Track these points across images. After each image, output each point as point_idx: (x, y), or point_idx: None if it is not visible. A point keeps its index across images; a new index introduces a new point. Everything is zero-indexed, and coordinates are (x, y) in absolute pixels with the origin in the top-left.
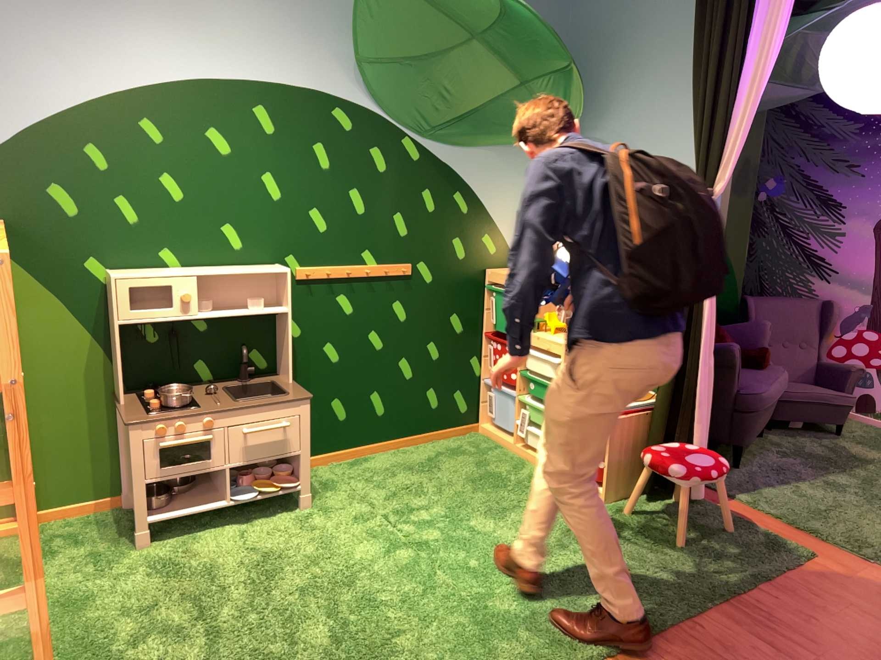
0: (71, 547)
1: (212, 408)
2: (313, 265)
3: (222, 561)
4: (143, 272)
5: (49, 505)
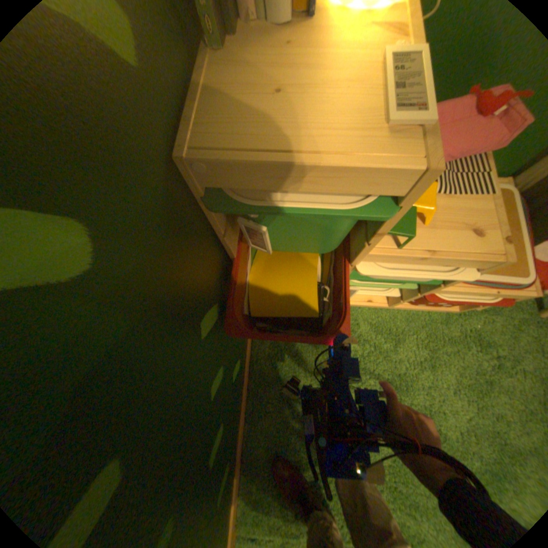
0: None
1: None
2: None
3: None
4: None
5: None
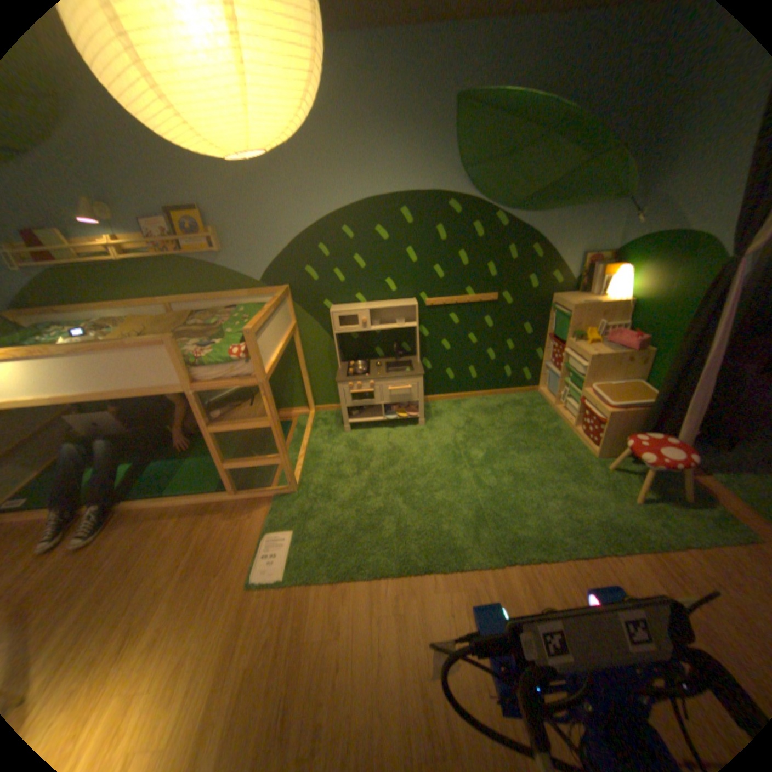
0: (319, 428)
1: (371, 378)
2: (434, 298)
3: (371, 449)
4: (344, 306)
5: (316, 406)
